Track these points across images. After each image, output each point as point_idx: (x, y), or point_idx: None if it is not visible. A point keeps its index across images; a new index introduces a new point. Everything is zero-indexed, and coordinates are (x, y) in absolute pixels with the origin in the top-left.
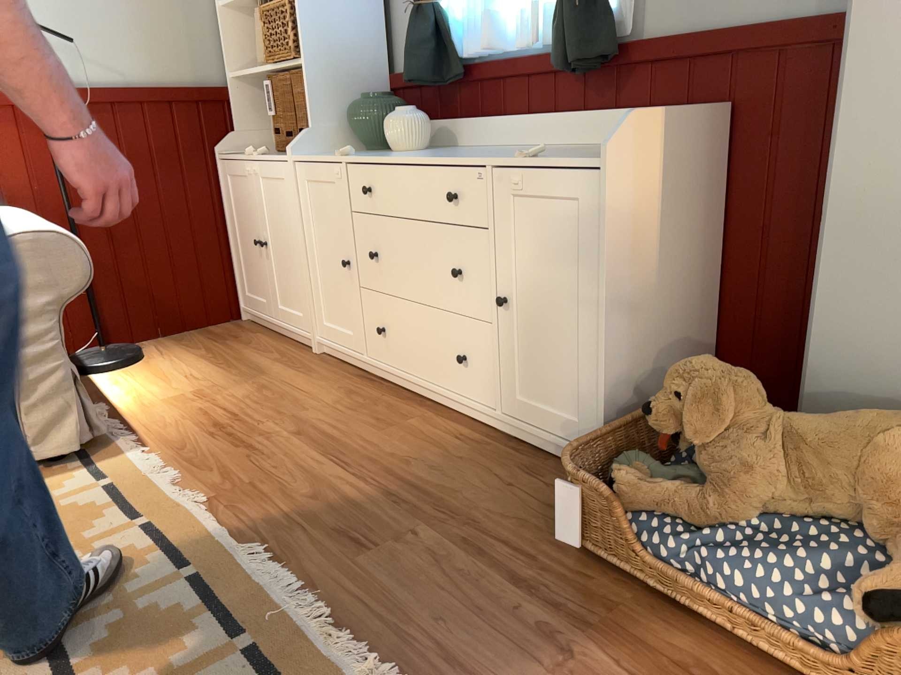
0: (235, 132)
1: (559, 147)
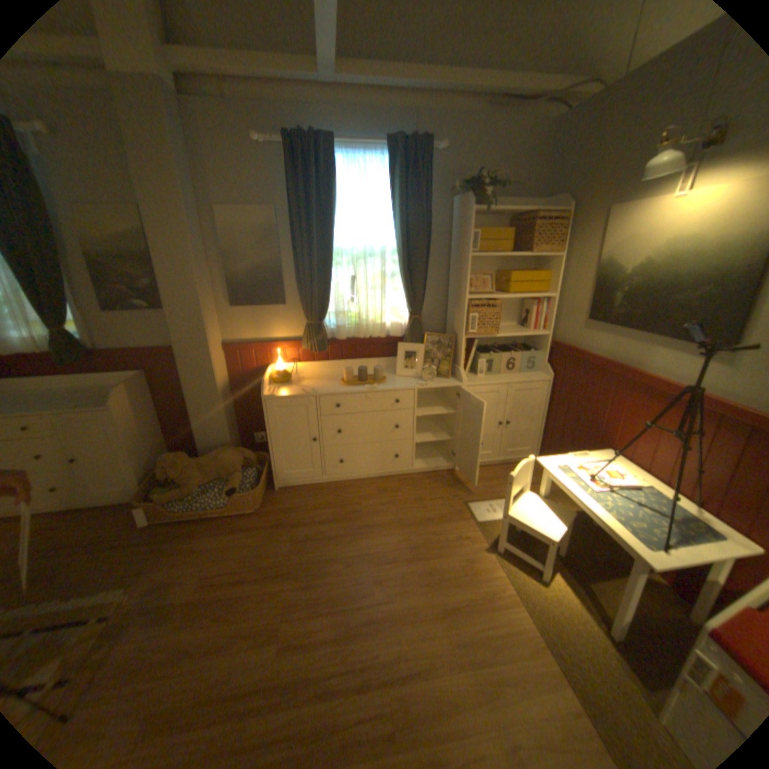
0: None
1: (69, 391)
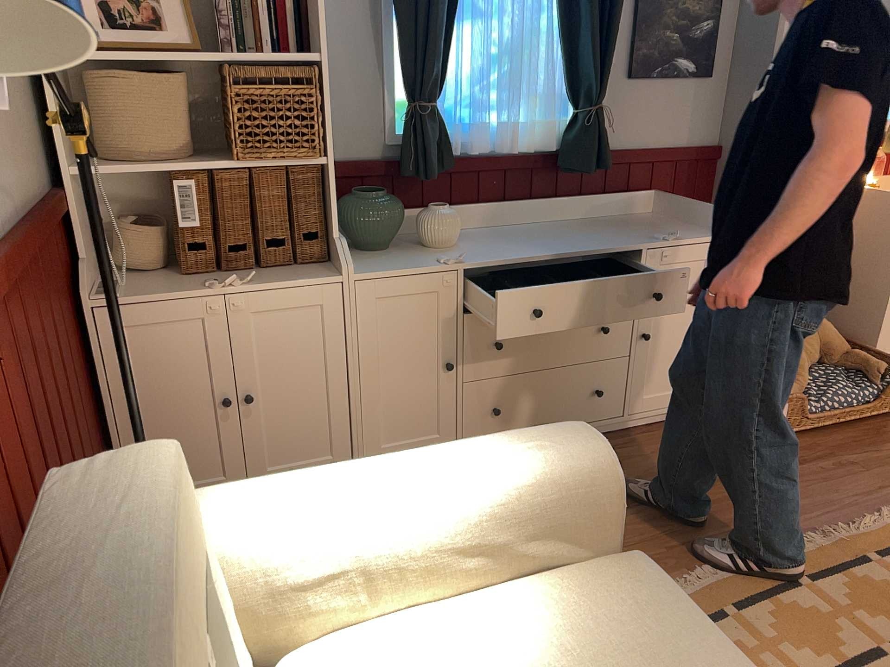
0: (79, 257)
1: (563, 224)
